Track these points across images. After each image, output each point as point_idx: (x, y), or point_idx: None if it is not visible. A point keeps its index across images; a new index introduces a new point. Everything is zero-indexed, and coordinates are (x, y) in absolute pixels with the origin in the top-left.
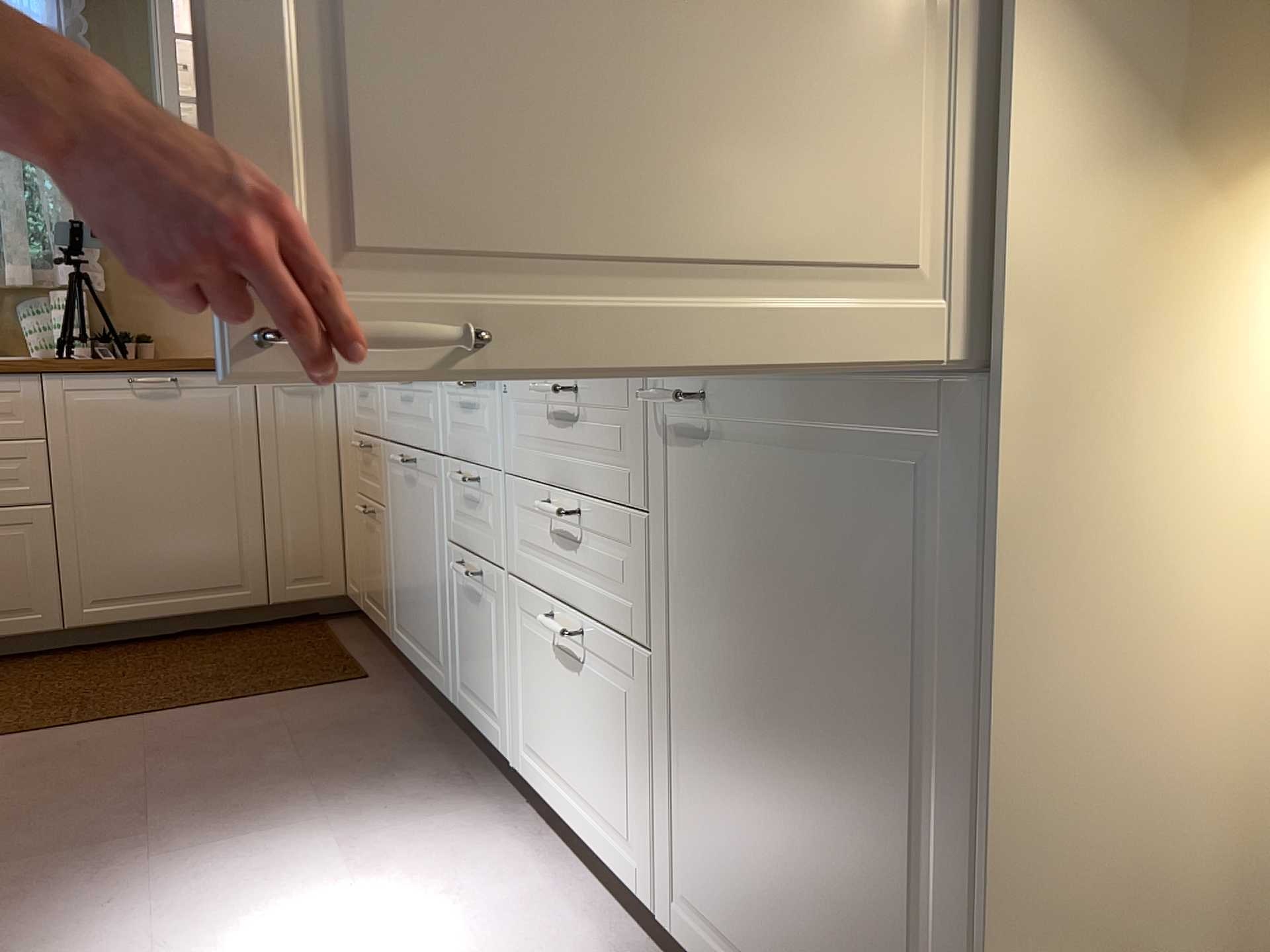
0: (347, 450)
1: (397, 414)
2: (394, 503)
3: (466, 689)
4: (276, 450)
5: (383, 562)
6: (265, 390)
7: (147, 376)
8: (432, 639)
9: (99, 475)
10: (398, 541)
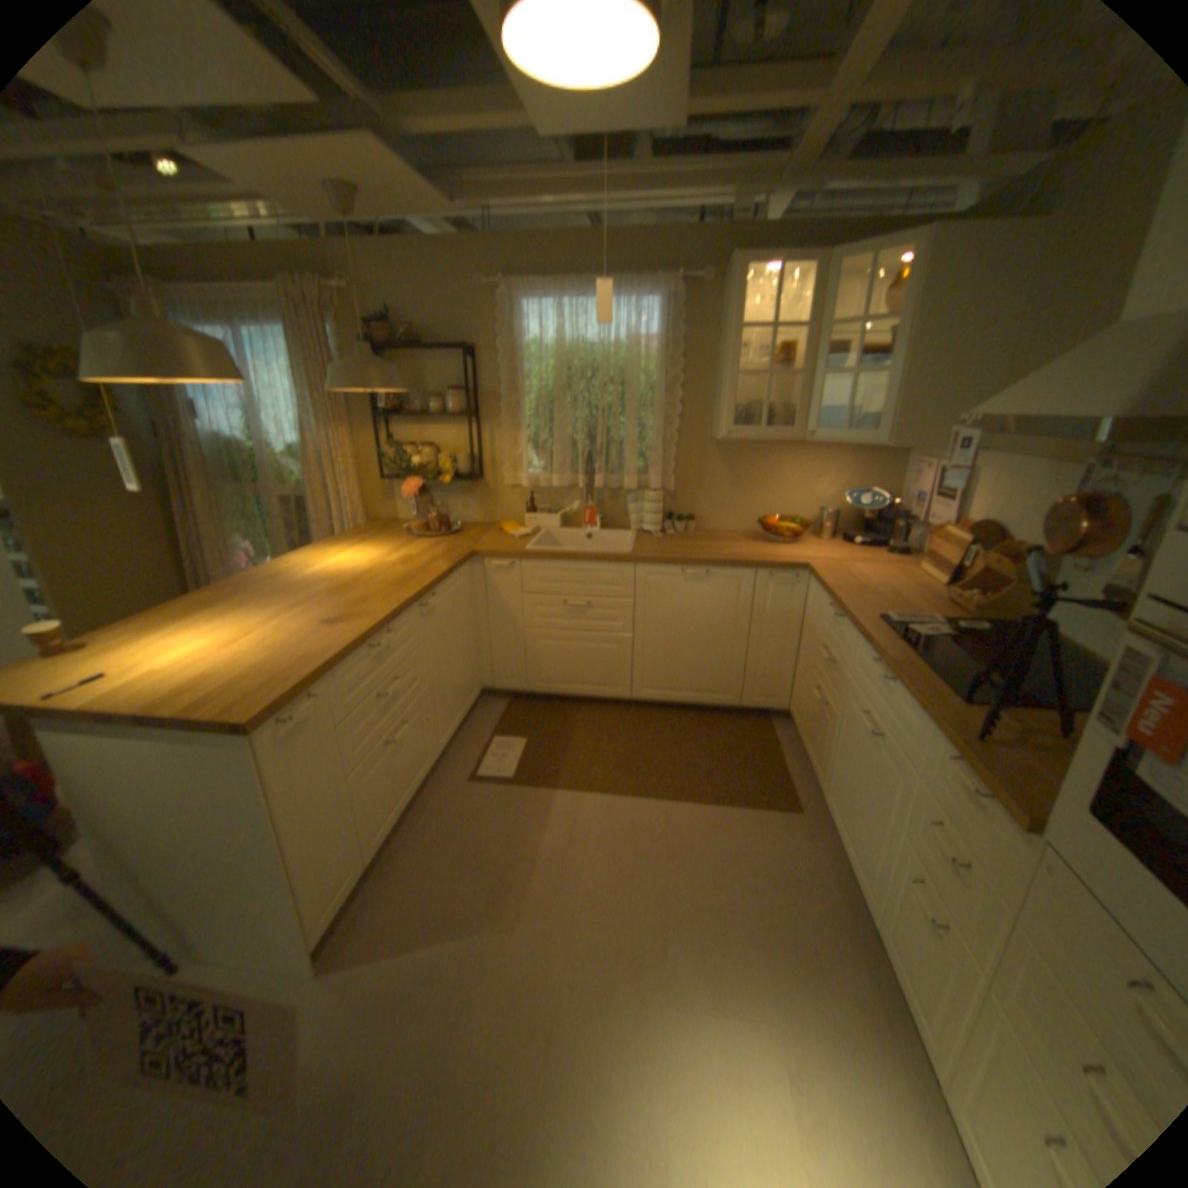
0: (810, 633)
1: (870, 679)
2: (850, 728)
3: (896, 948)
4: (762, 618)
5: (828, 743)
6: (761, 581)
7: (691, 568)
8: (866, 862)
9: (658, 622)
10: (847, 755)
